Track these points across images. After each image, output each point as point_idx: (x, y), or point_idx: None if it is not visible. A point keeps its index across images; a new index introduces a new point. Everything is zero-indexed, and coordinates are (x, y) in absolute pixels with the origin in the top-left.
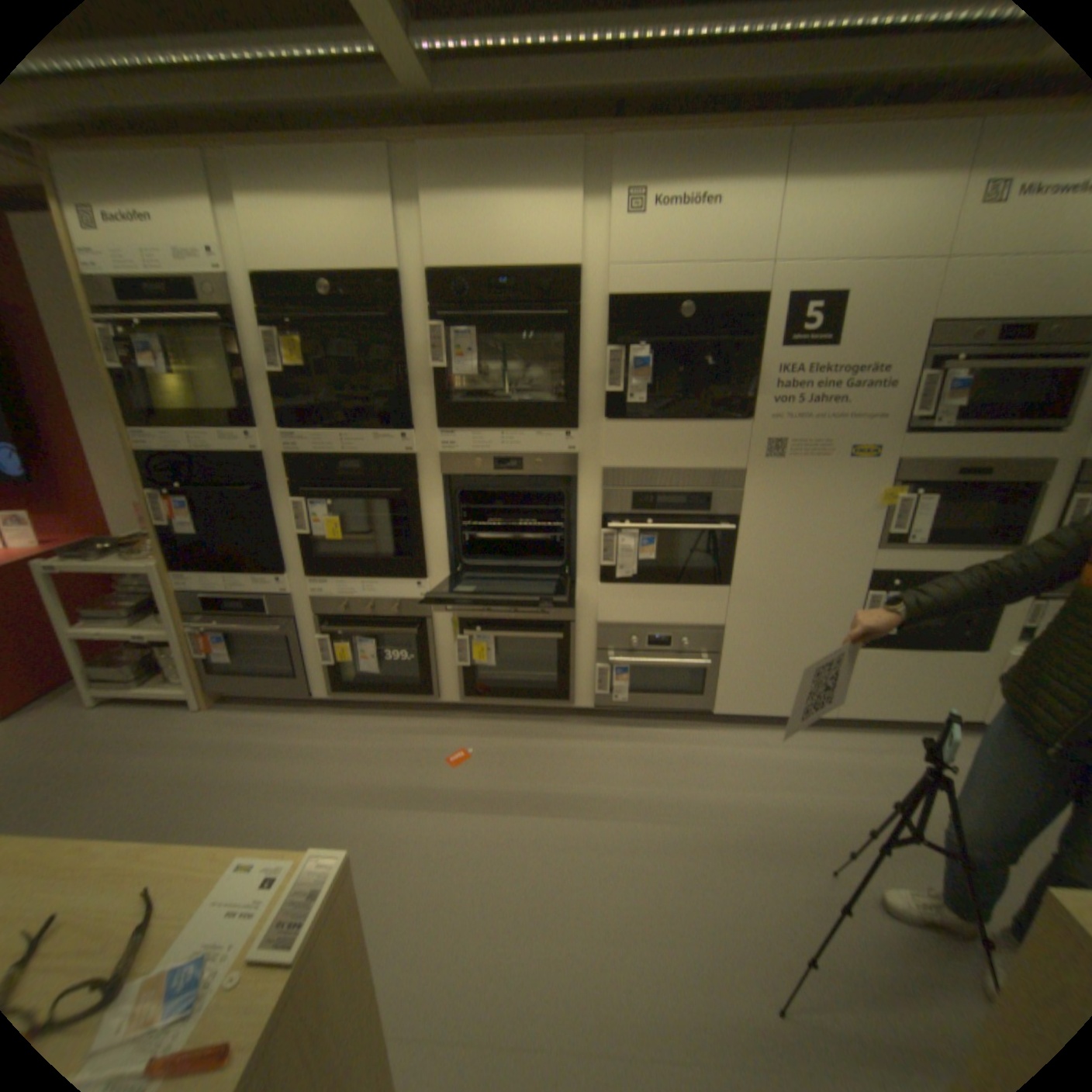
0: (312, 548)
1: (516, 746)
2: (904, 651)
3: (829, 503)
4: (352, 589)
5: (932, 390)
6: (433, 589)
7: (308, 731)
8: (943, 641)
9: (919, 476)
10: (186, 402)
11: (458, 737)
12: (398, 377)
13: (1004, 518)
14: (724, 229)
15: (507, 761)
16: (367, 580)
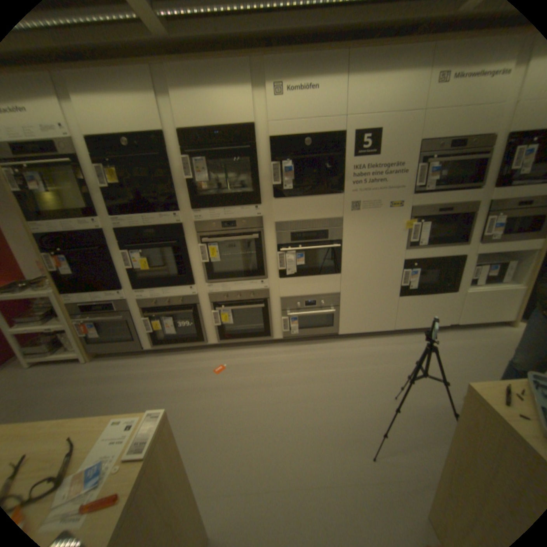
0: (134, 275)
1: (247, 361)
2: (421, 296)
3: (382, 230)
4: (157, 293)
5: (424, 173)
6: (198, 289)
7: (142, 366)
8: (438, 290)
9: (421, 214)
10: (57, 206)
11: (218, 360)
12: (168, 185)
13: (460, 230)
14: (321, 101)
15: (243, 368)
16: (164, 288)
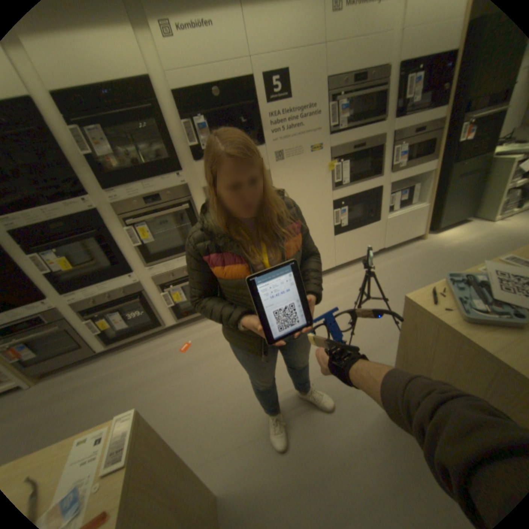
0: (55, 279)
1: (210, 331)
2: (352, 231)
3: (308, 176)
4: (92, 292)
5: (335, 112)
6: (138, 276)
7: (100, 369)
8: (364, 222)
9: (339, 154)
10: None
11: (181, 339)
12: (63, 165)
13: (373, 164)
14: (219, 41)
15: (208, 339)
16: (98, 284)
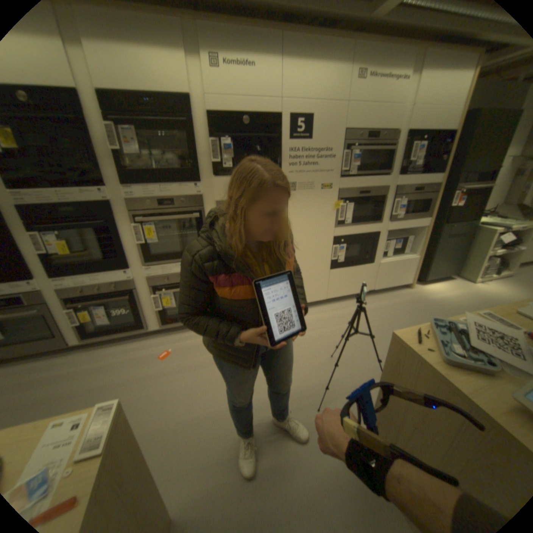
0: (48, 262)
1: (192, 343)
2: (347, 268)
3: (315, 210)
4: (82, 281)
5: (347, 159)
6: (133, 274)
7: (68, 365)
8: (359, 262)
9: (346, 196)
10: None
11: (161, 346)
12: (88, 155)
13: (375, 211)
14: (258, 80)
15: (189, 351)
16: (91, 275)
